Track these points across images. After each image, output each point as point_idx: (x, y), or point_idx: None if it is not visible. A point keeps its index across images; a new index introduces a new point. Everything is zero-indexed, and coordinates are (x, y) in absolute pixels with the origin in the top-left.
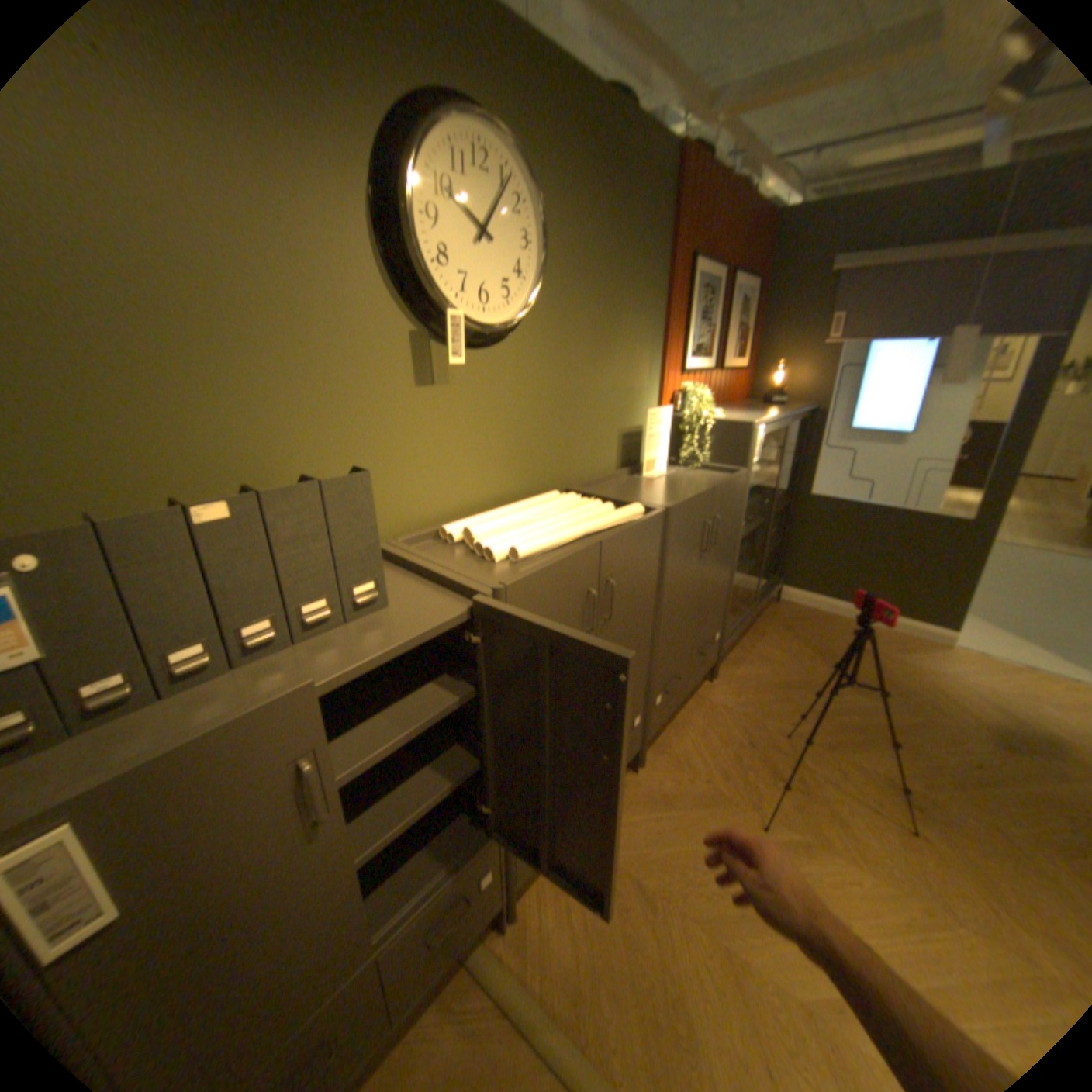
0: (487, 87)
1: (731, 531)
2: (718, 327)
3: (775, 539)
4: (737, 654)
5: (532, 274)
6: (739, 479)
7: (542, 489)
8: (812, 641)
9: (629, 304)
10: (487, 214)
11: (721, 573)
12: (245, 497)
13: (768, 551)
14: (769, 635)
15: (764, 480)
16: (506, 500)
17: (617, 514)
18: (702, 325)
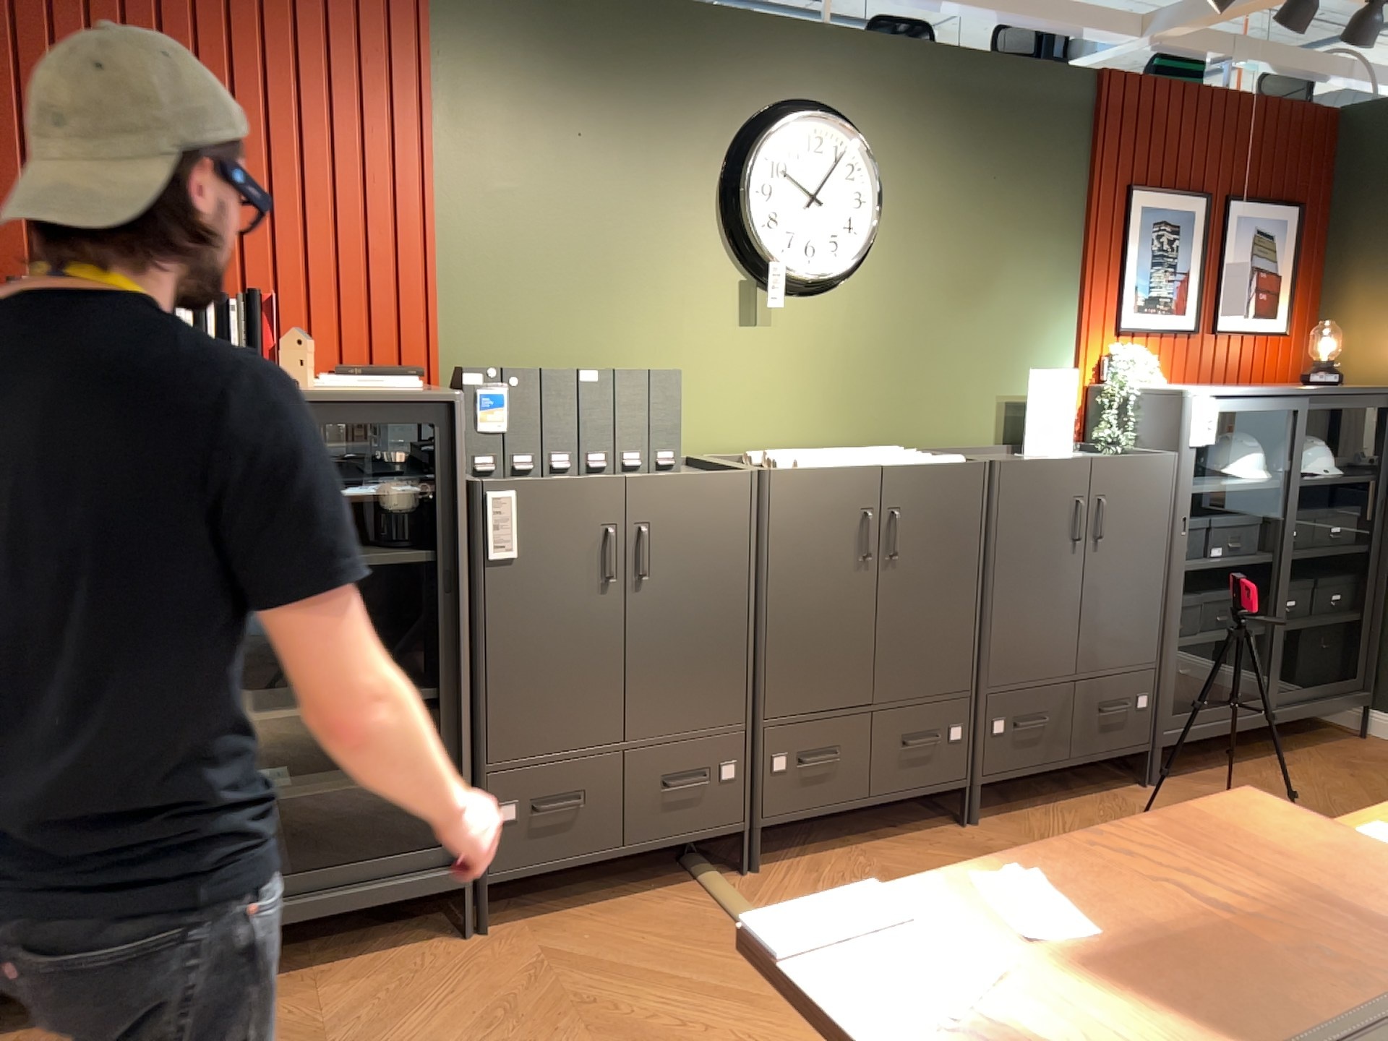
0: (832, 90)
1: (1151, 534)
2: (1195, 275)
3: (1344, 613)
4: (1221, 772)
5: (875, 228)
6: (1157, 461)
7: (877, 445)
8: (1382, 784)
9: (1013, 250)
10: (820, 185)
11: (1135, 594)
12: (605, 370)
13: (1312, 623)
14: (1303, 766)
15: (1258, 489)
16: (827, 448)
17: (928, 457)
18: (1155, 273)
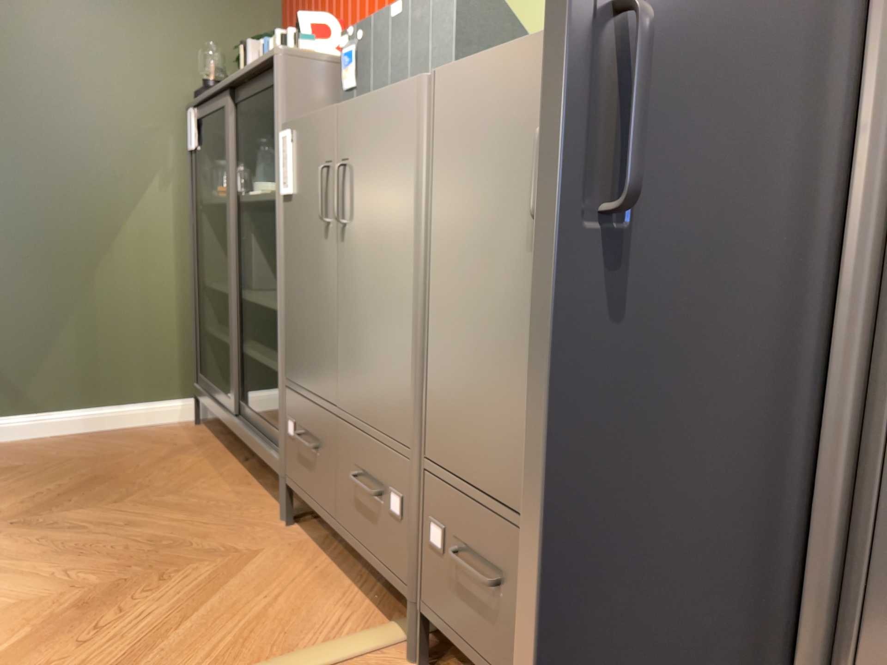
0: None
1: None
2: None
3: None
4: None
5: None
6: None
7: None
8: None
9: None
10: None
11: None
12: (405, 1)
13: None
14: None
15: None
16: None
17: None
18: None
